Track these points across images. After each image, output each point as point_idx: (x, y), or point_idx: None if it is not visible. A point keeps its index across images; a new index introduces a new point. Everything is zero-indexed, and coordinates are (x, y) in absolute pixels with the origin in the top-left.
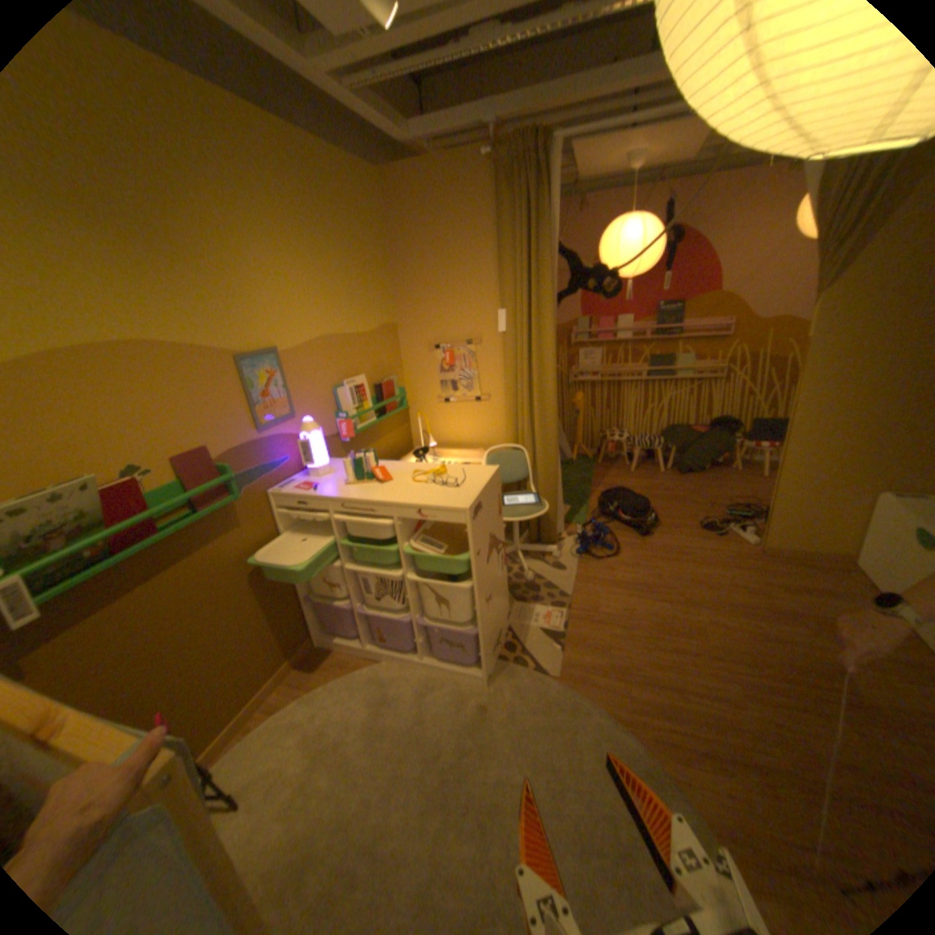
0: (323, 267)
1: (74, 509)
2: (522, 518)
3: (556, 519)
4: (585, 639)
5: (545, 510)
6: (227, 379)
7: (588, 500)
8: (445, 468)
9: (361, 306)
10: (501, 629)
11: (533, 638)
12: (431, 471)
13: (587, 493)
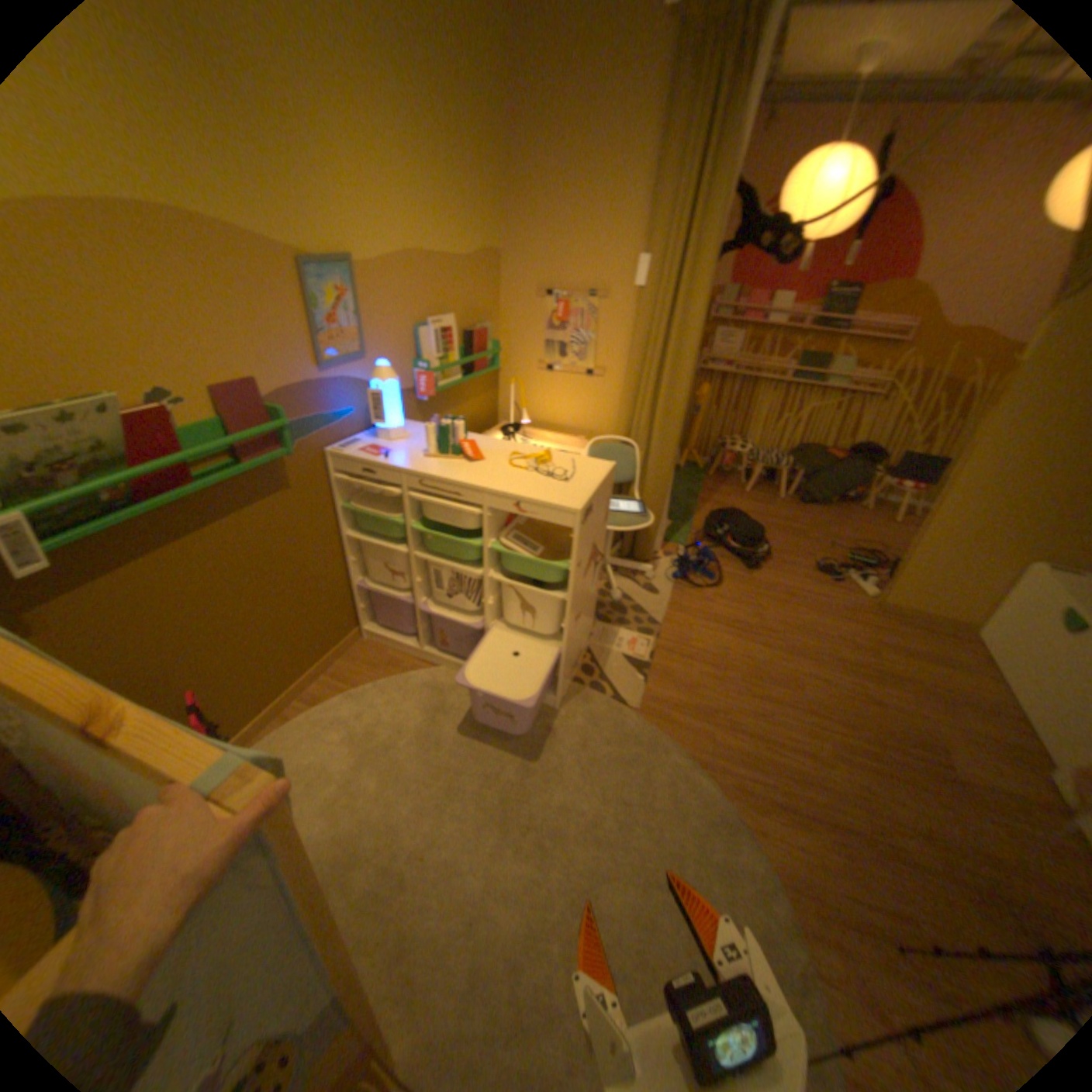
0: (419, 147)
1: (89, 437)
2: (621, 529)
3: (656, 535)
4: (671, 673)
5: (649, 523)
6: (285, 289)
7: (692, 517)
8: (549, 456)
9: (461, 217)
10: (580, 650)
11: (613, 664)
12: (531, 456)
13: (691, 510)
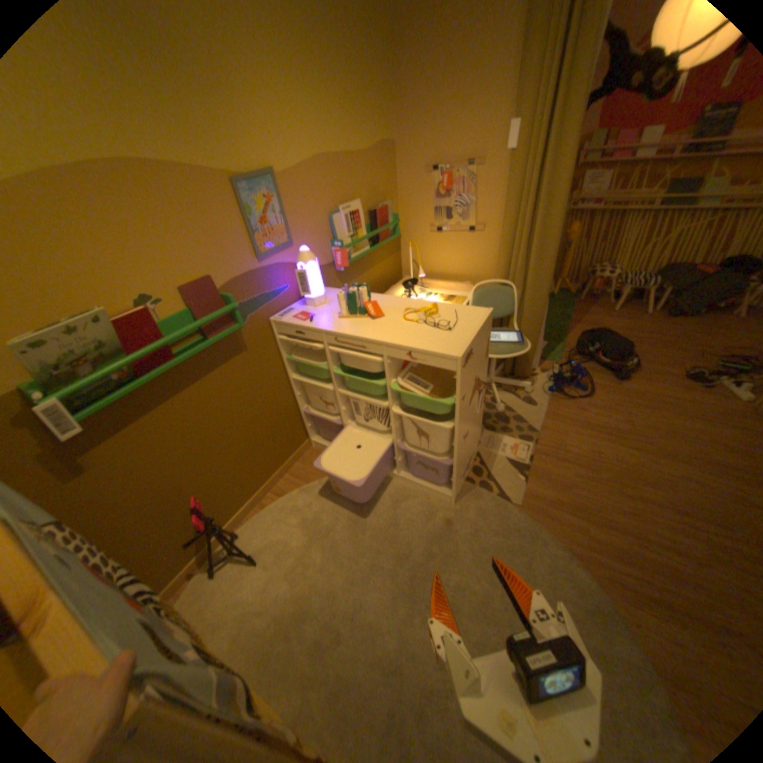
0: (319, 65)
1: (92, 340)
2: (503, 356)
3: (534, 356)
4: (549, 474)
5: (527, 350)
6: (225, 204)
7: (566, 337)
8: (436, 307)
9: (359, 118)
10: (471, 456)
11: (499, 466)
12: (422, 309)
13: (565, 330)
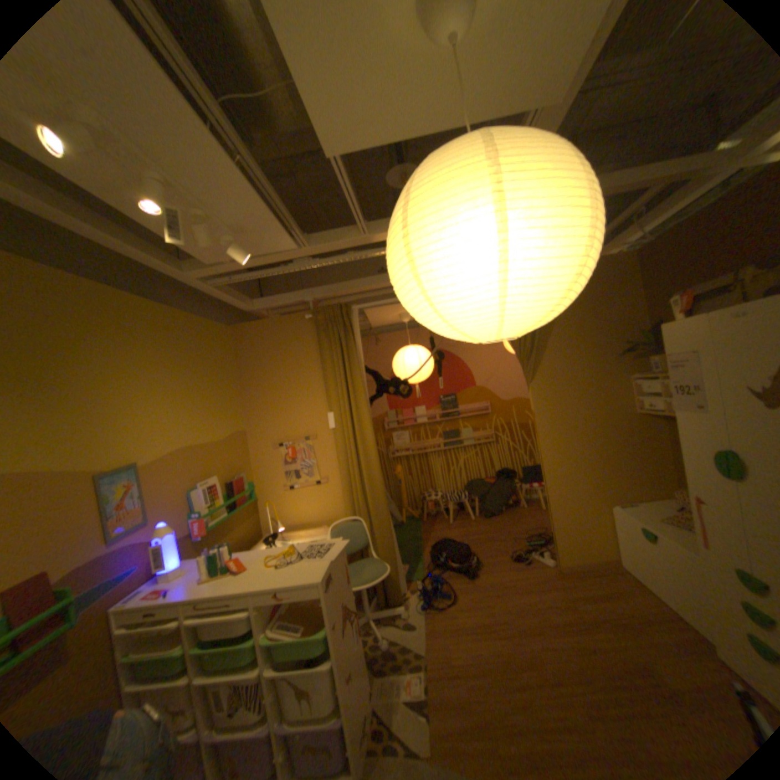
0: (185, 395)
1: None
2: (369, 585)
3: (399, 580)
4: (446, 702)
5: (388, 572)
6: (84, 498)
7: (422, 556)
8: (296, 549)
9: (216, 421)
10: (365, 715)
11: (397, 717)
12: (283, 554)
13: (420, 550)
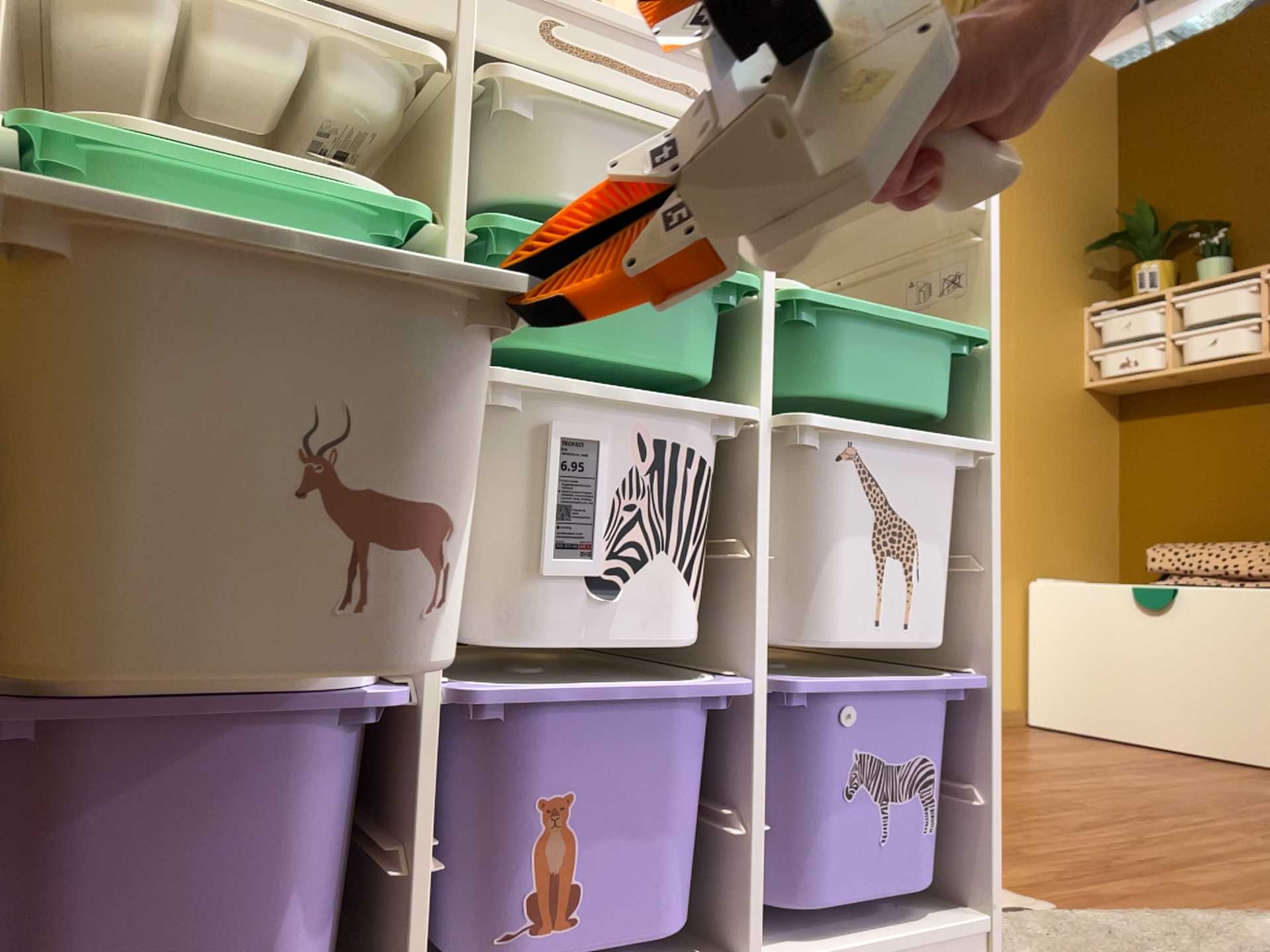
0: None
1: None
2: None
3: None
4: None
5: None
6: None
7: None
8: None
9: None
10: None
11: None
12: None
13: None
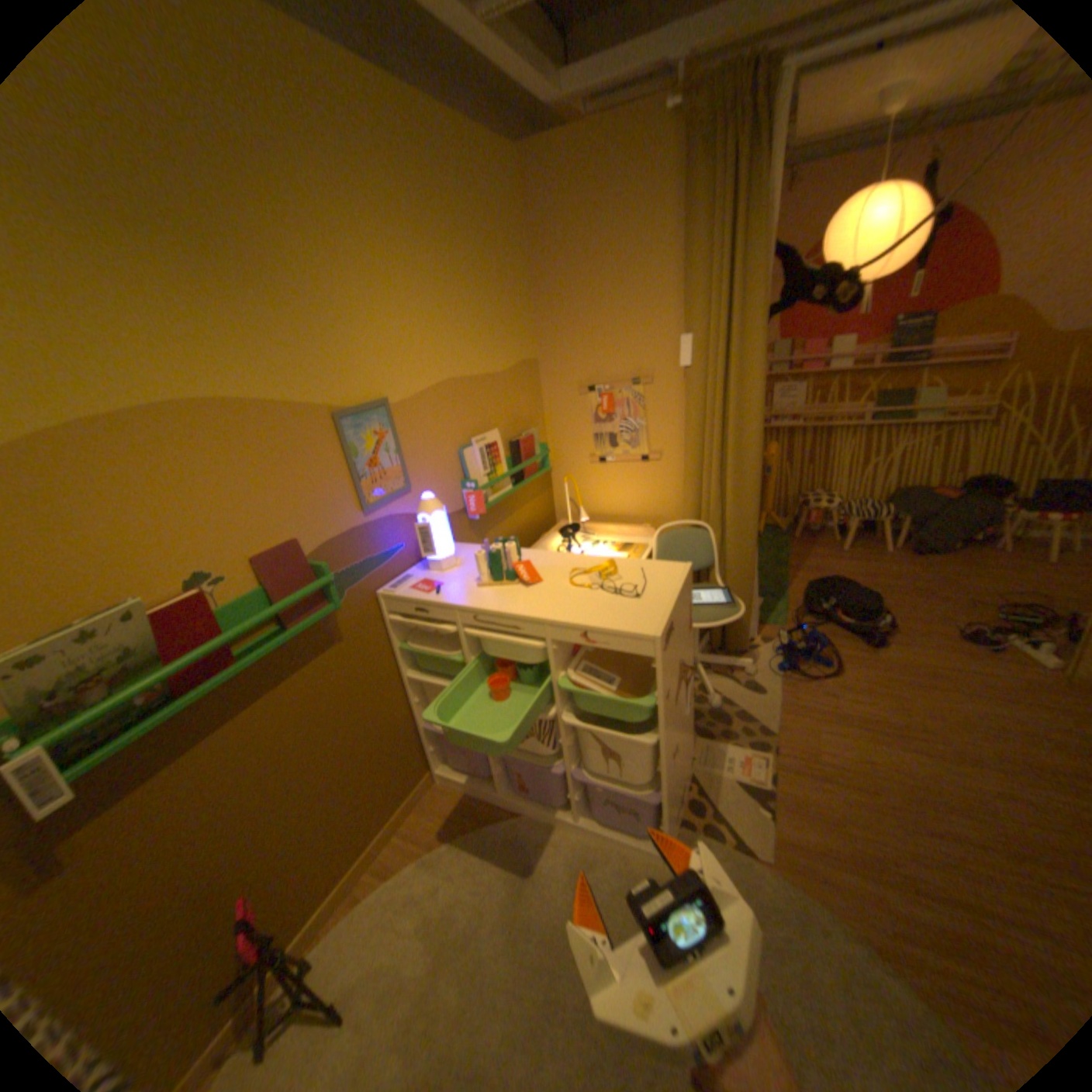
0: (447, 285)
1: (117, 646)
2: (710, 624)
3: (751, 621)
4: (807, 805)
5: (742, 613)
6: (324, 445)
7: (788, 590)
8: (614, 564)
9: (495, 337)
10: (685, 783)
11: (729, 796)
12: (594, 568)
13: (785, 581)
